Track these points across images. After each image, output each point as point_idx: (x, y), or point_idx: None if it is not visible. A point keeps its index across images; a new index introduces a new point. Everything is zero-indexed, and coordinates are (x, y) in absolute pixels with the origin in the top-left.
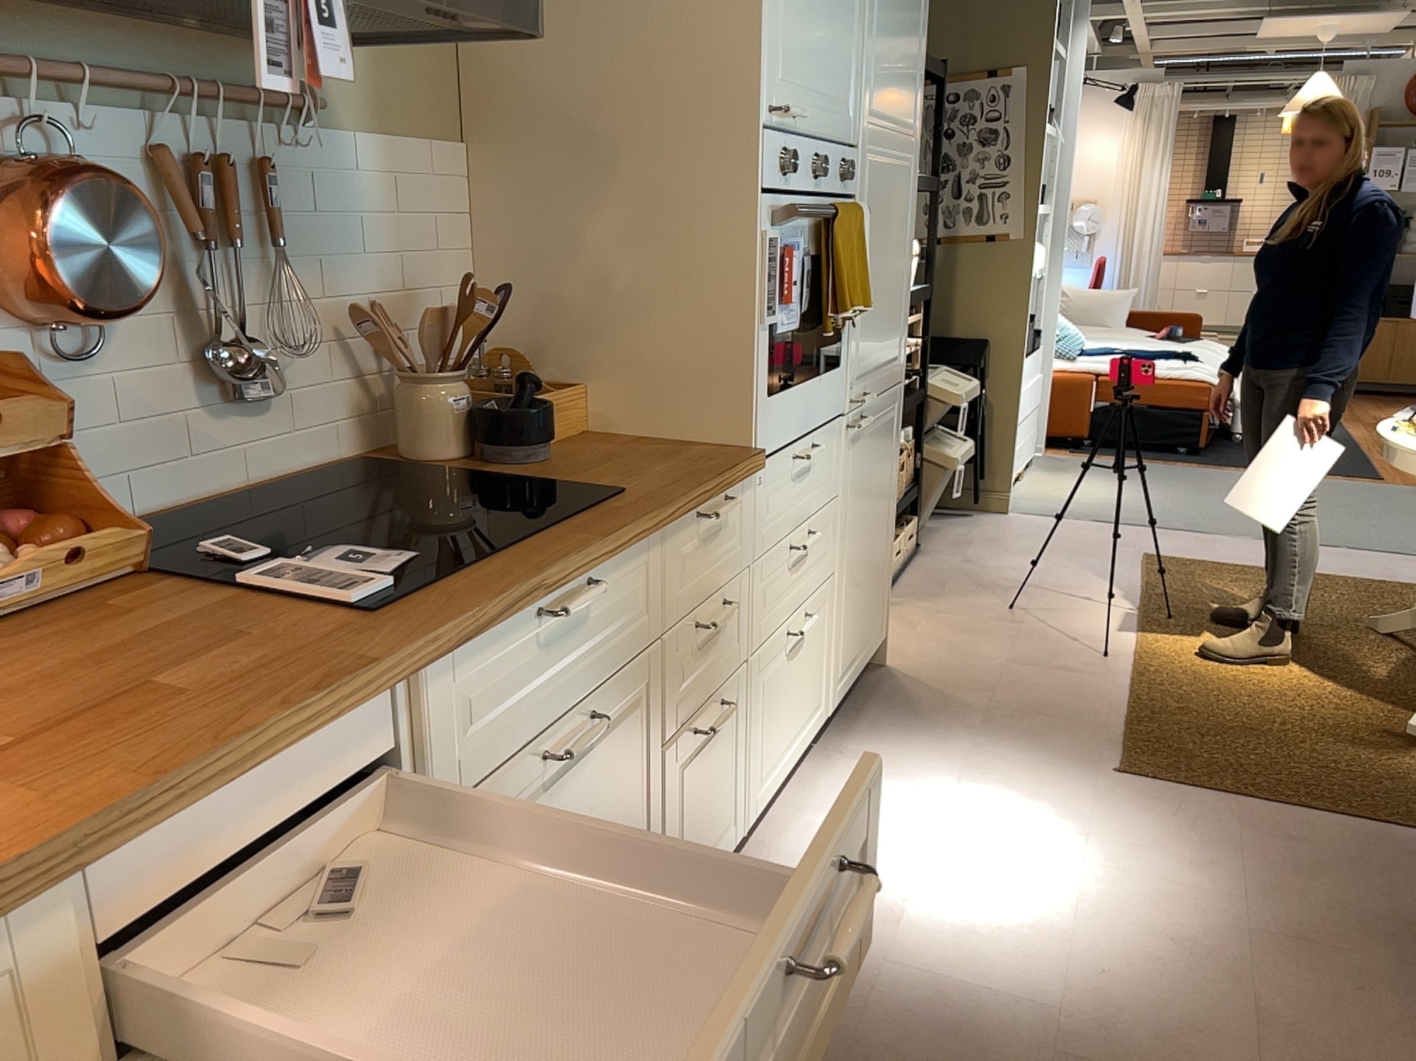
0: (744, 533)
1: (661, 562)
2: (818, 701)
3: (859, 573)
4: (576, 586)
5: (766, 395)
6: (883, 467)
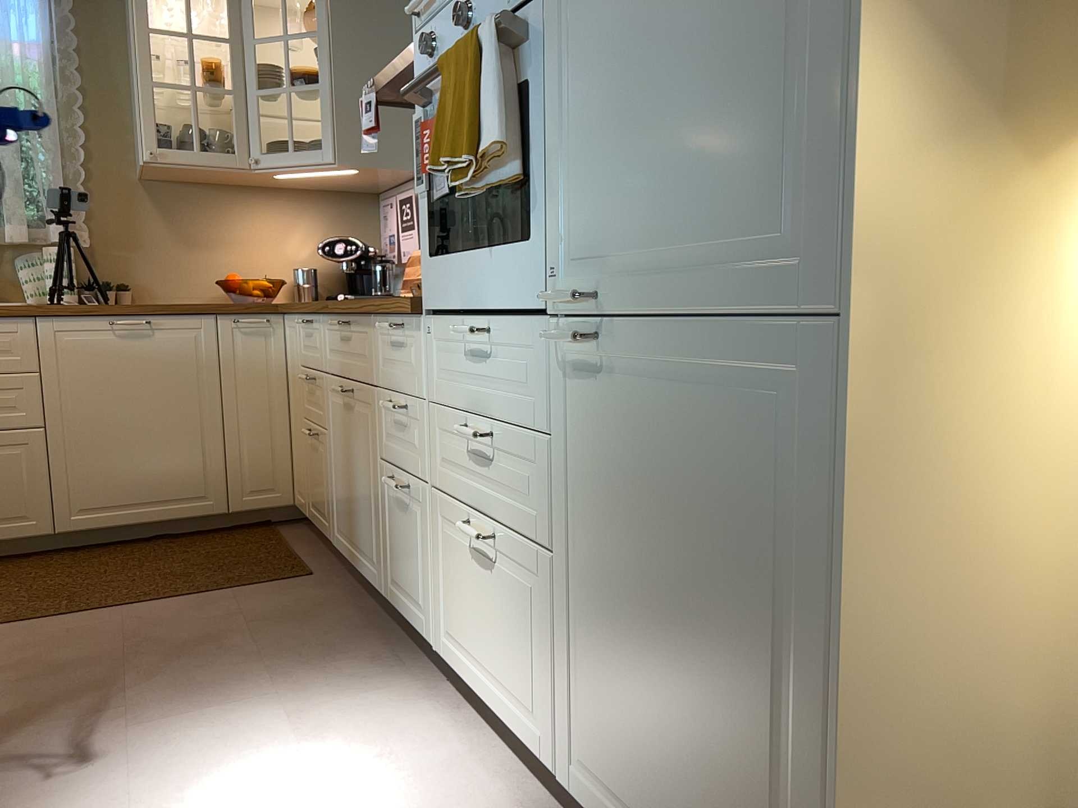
0: (419, 367)
1: (374, 340)
2: (539, 724)
3: (633, 655)
4: (347, 321)
5: (431, 254)
6: (737, 514)
